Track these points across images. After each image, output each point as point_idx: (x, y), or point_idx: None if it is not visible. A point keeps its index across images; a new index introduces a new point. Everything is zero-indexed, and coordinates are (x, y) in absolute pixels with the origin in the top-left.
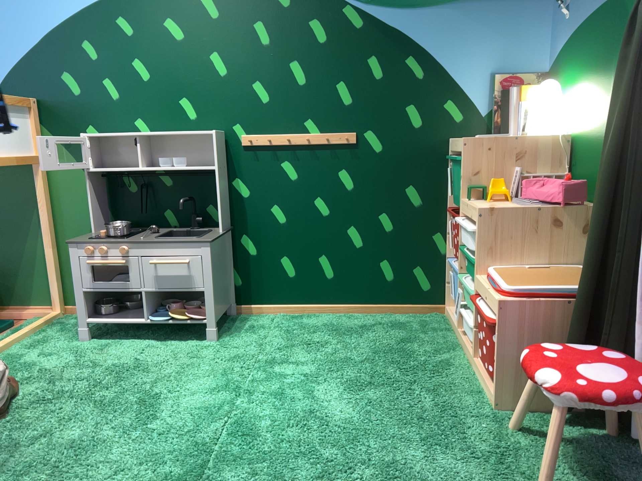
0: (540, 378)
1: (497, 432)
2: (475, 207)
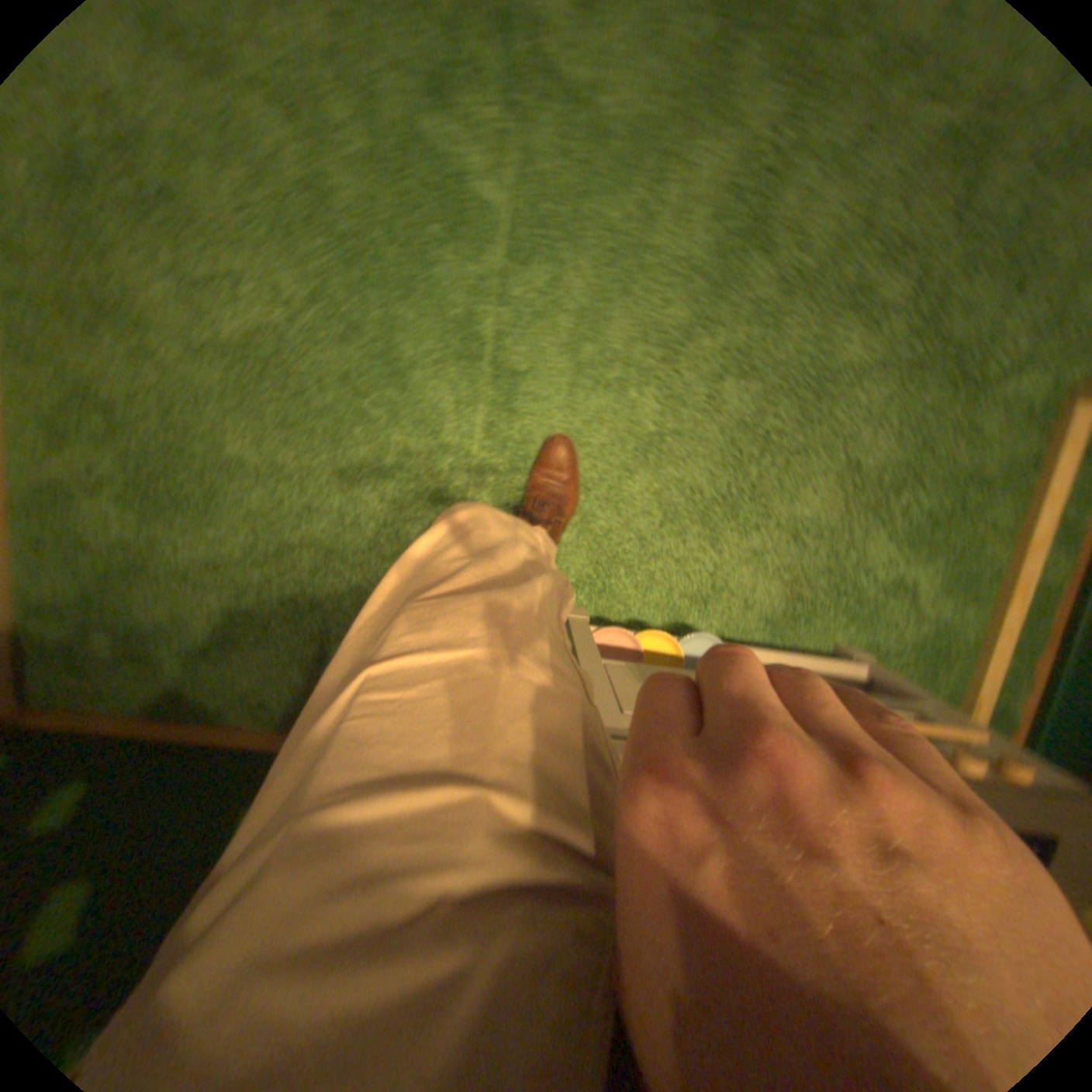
0: None
1: None
2: None
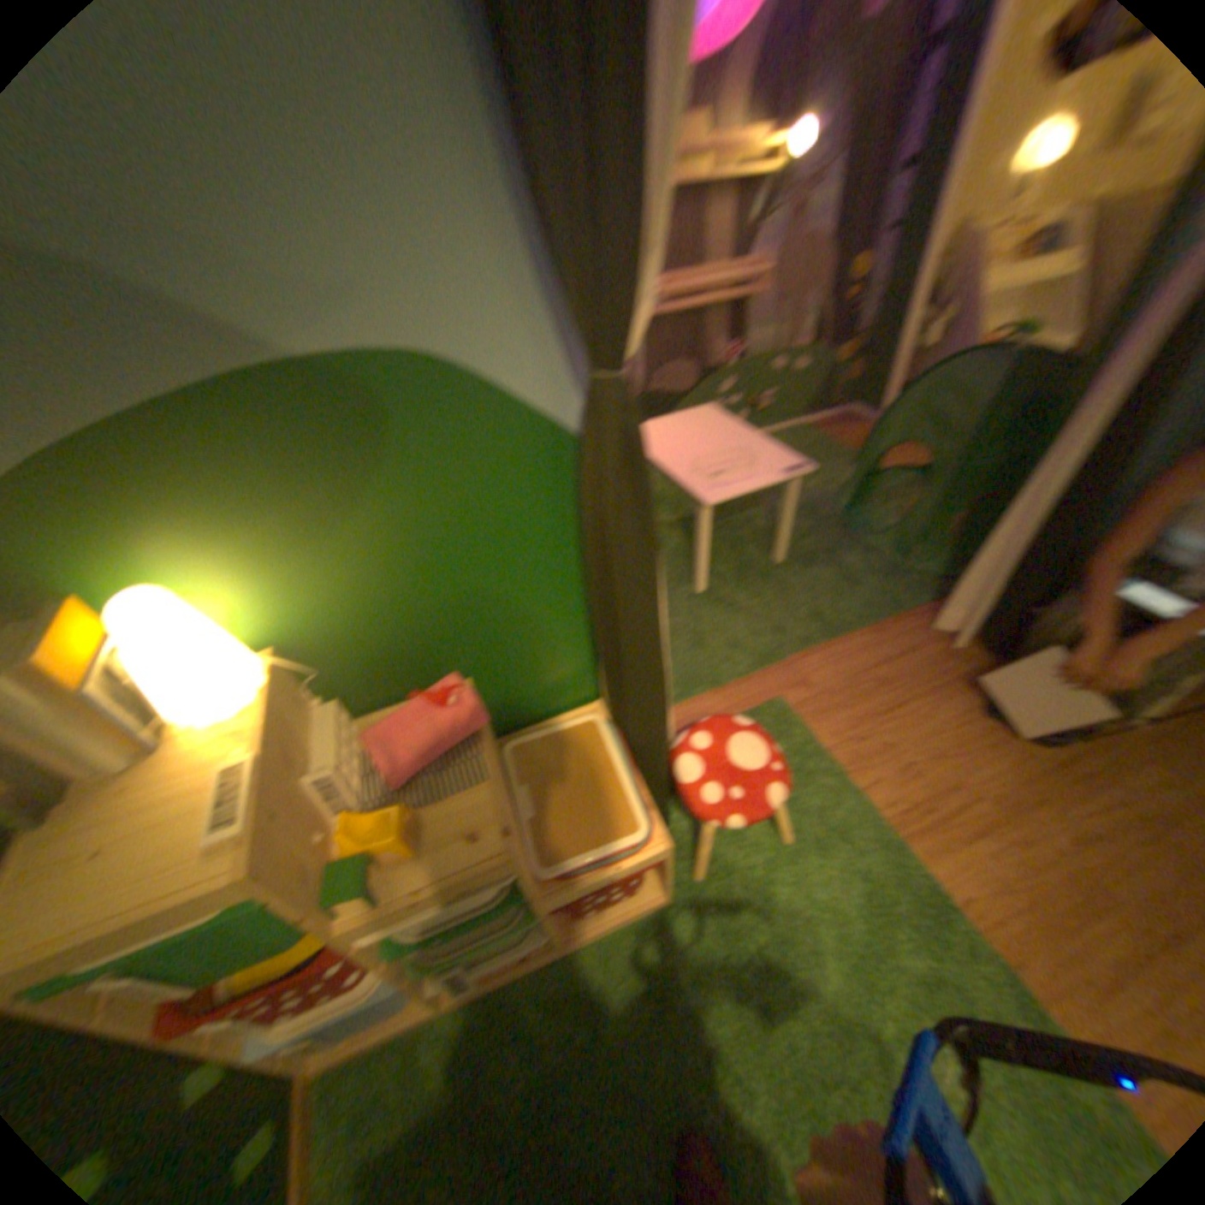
0: (779, 805)
1: (714, 894)
2: (476, 870)
